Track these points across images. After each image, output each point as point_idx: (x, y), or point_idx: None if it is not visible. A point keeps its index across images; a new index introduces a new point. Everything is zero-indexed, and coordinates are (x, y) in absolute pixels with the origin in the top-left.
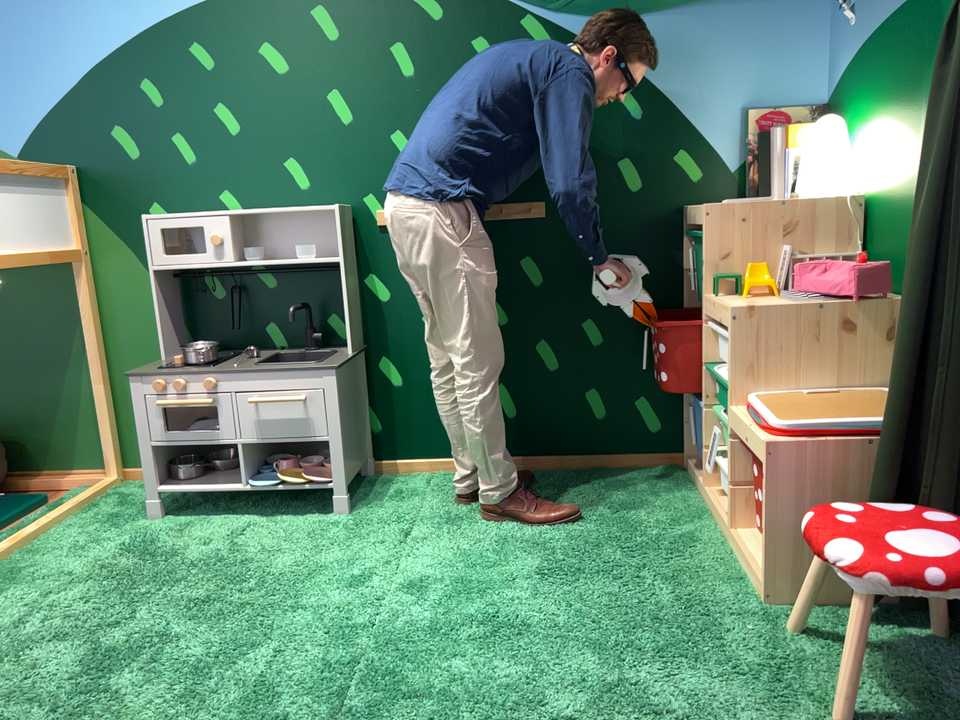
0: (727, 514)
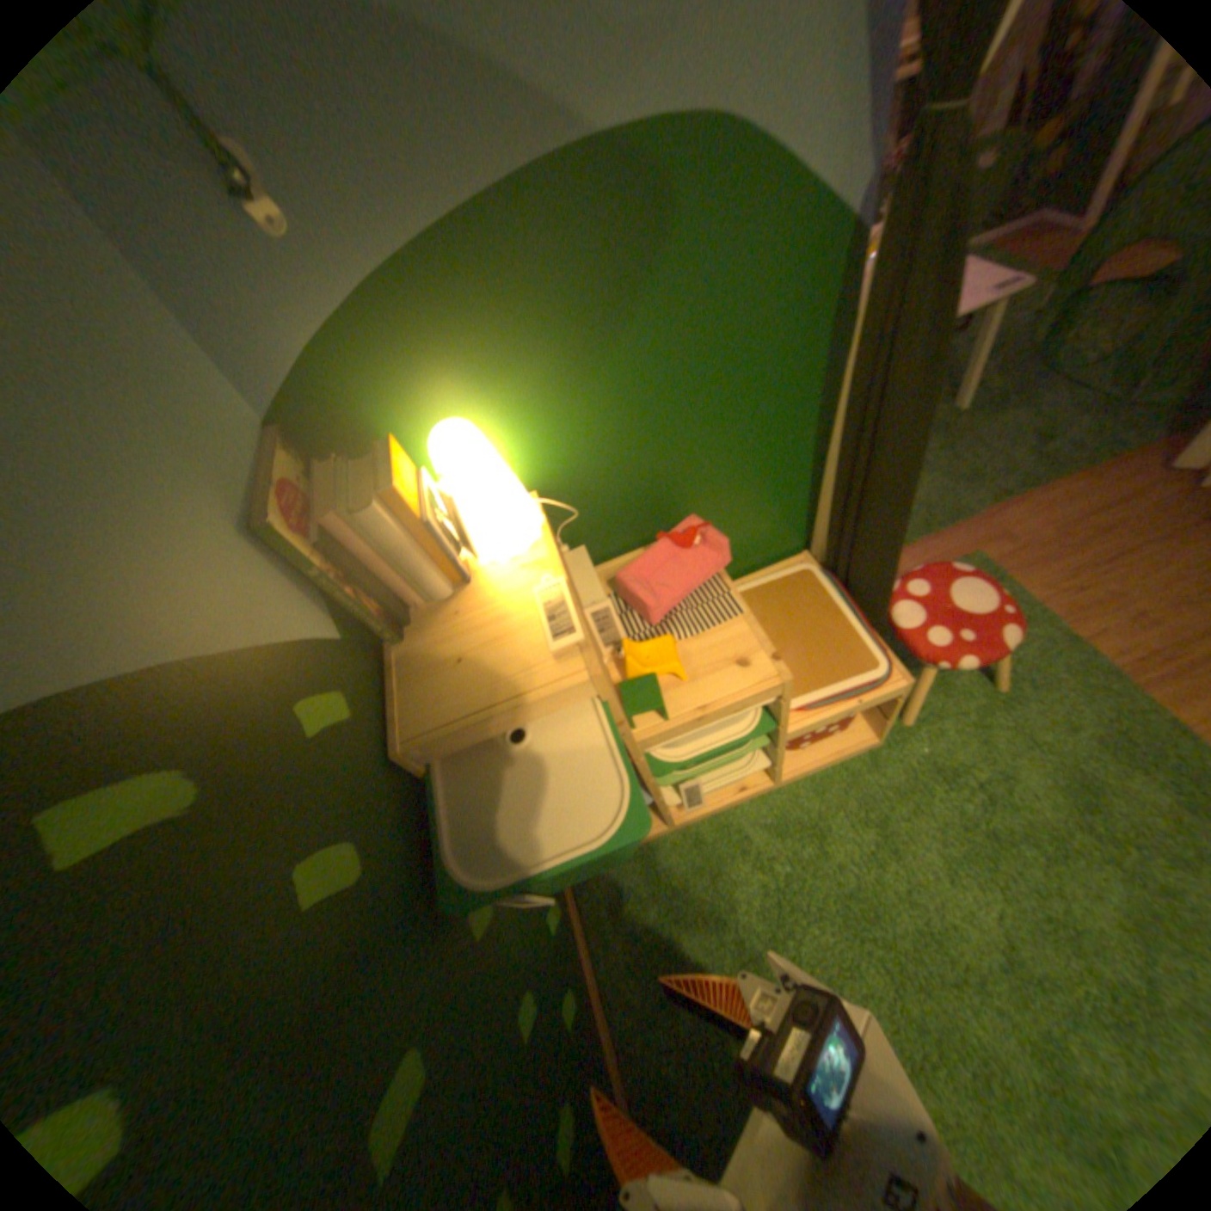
0: (738, 790)
